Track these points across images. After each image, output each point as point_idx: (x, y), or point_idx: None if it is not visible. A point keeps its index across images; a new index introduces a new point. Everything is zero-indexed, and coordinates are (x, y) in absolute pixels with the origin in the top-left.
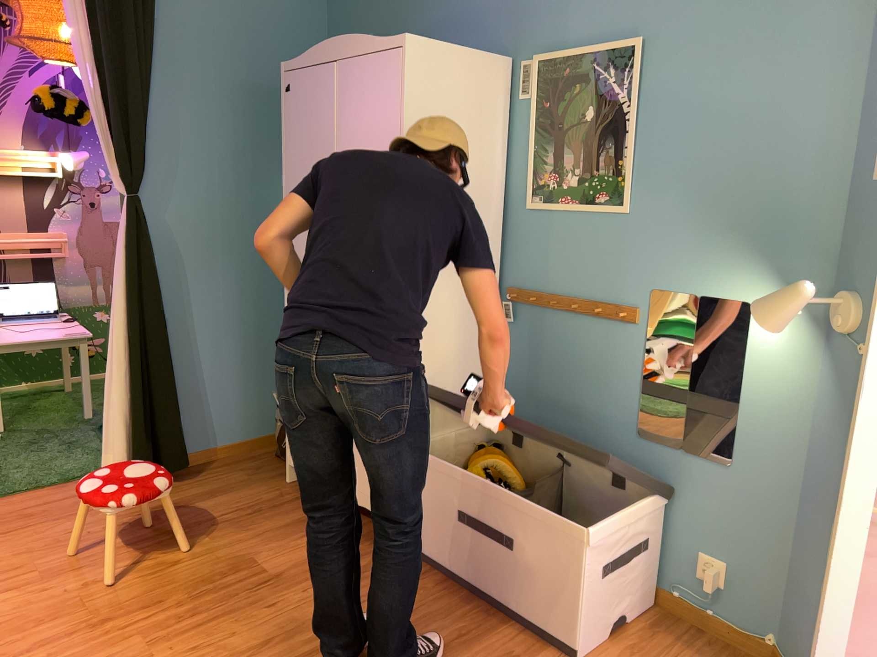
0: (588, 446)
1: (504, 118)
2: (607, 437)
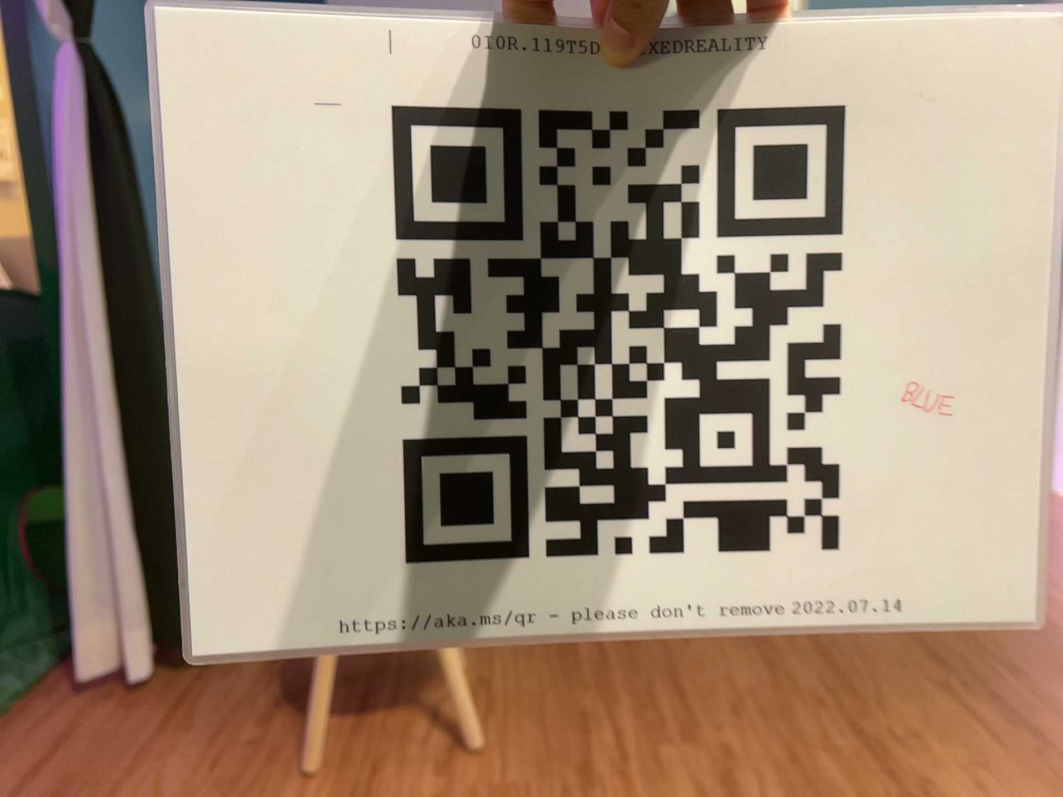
0: None
1: None
2: None
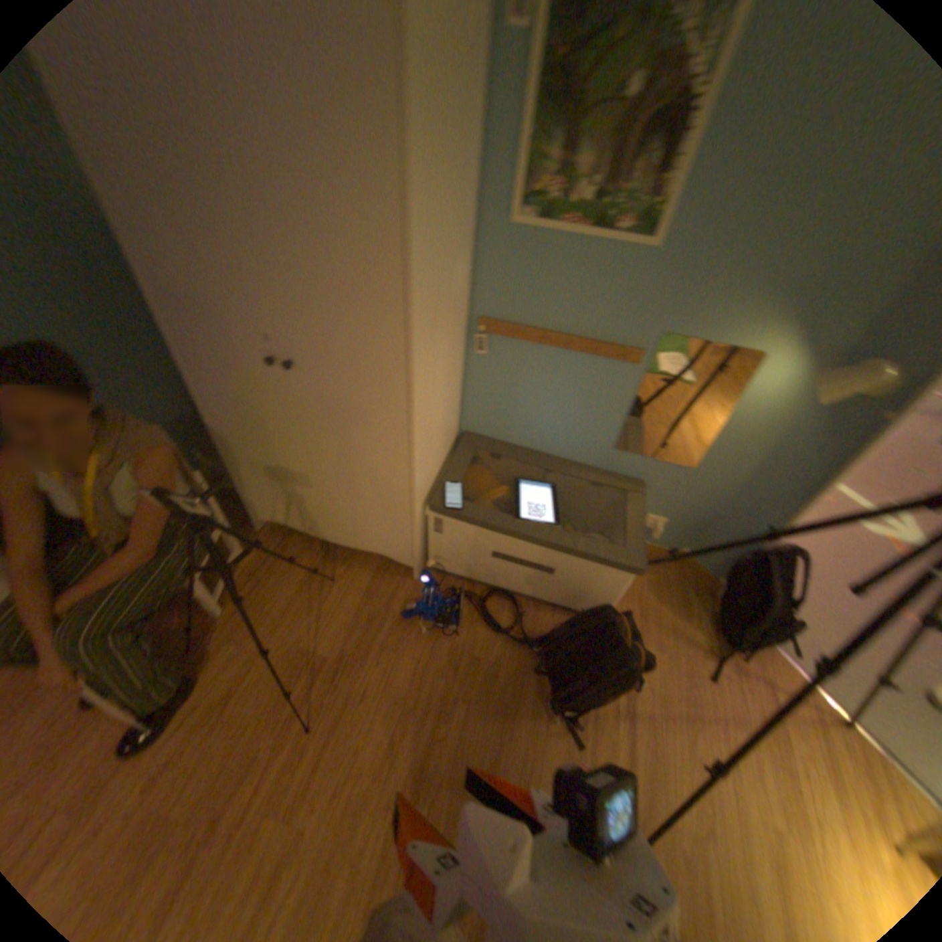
0: (562, 456)
1: (484, 68)
2: (582, 450)
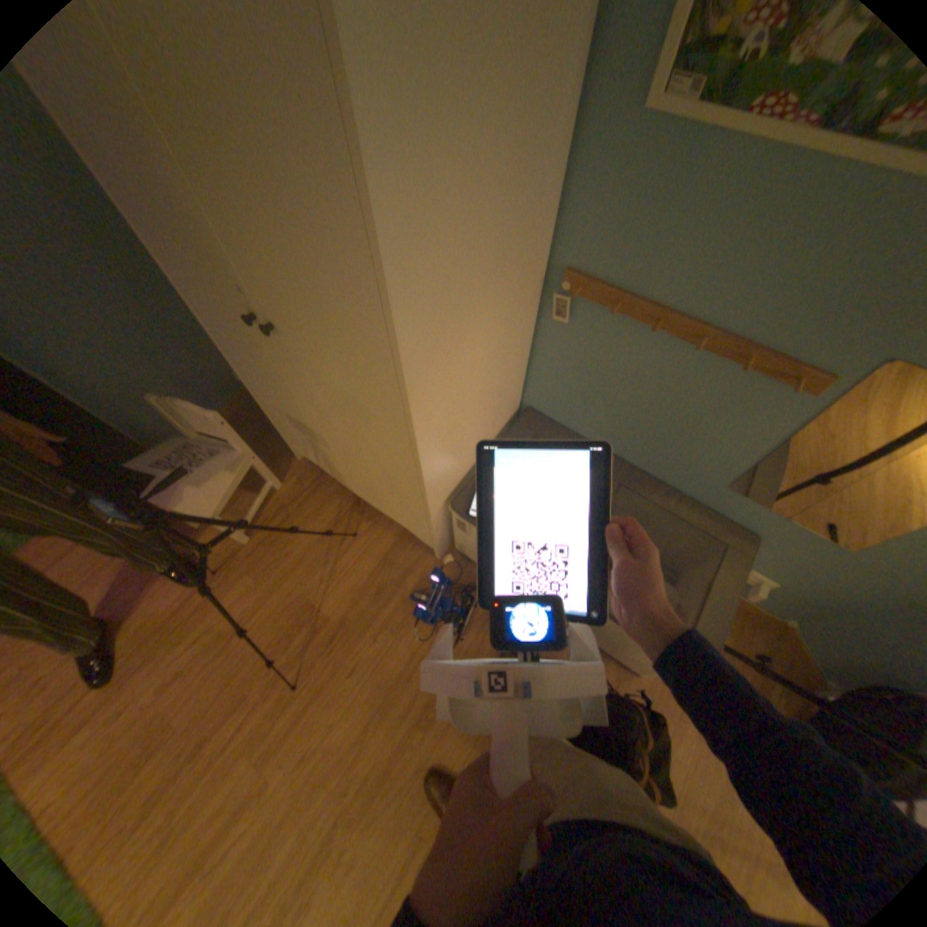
0: (651, 473)
1: None
2: (682, 475)
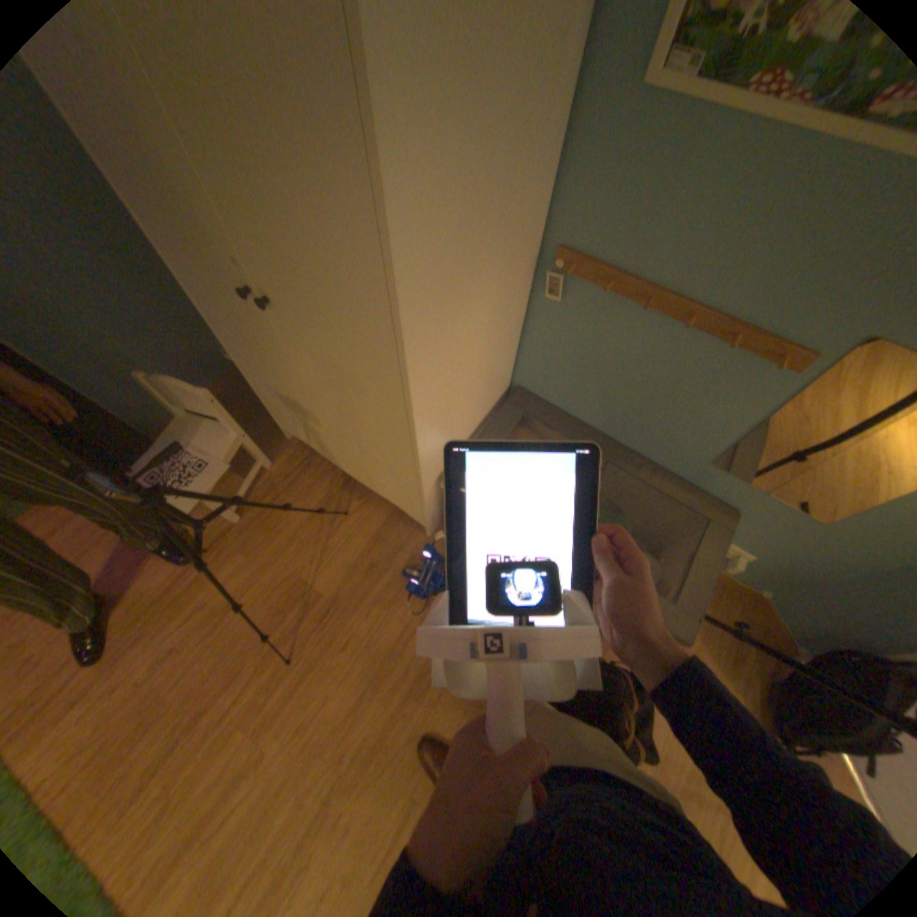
0: (637, 451)
1: None
2: (667, 453)
